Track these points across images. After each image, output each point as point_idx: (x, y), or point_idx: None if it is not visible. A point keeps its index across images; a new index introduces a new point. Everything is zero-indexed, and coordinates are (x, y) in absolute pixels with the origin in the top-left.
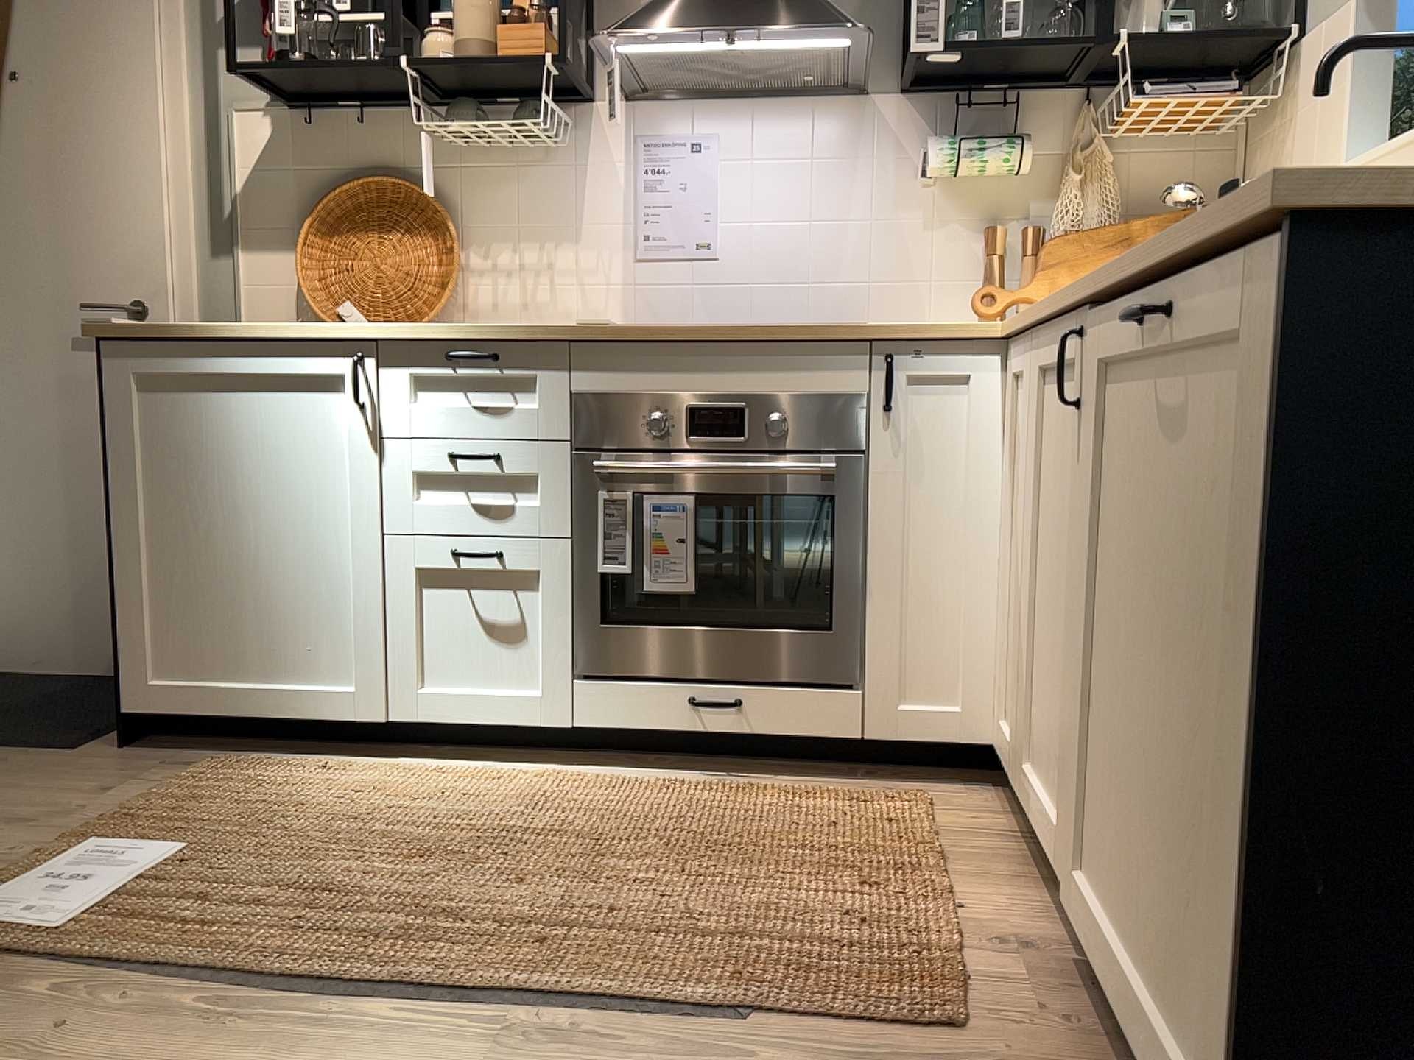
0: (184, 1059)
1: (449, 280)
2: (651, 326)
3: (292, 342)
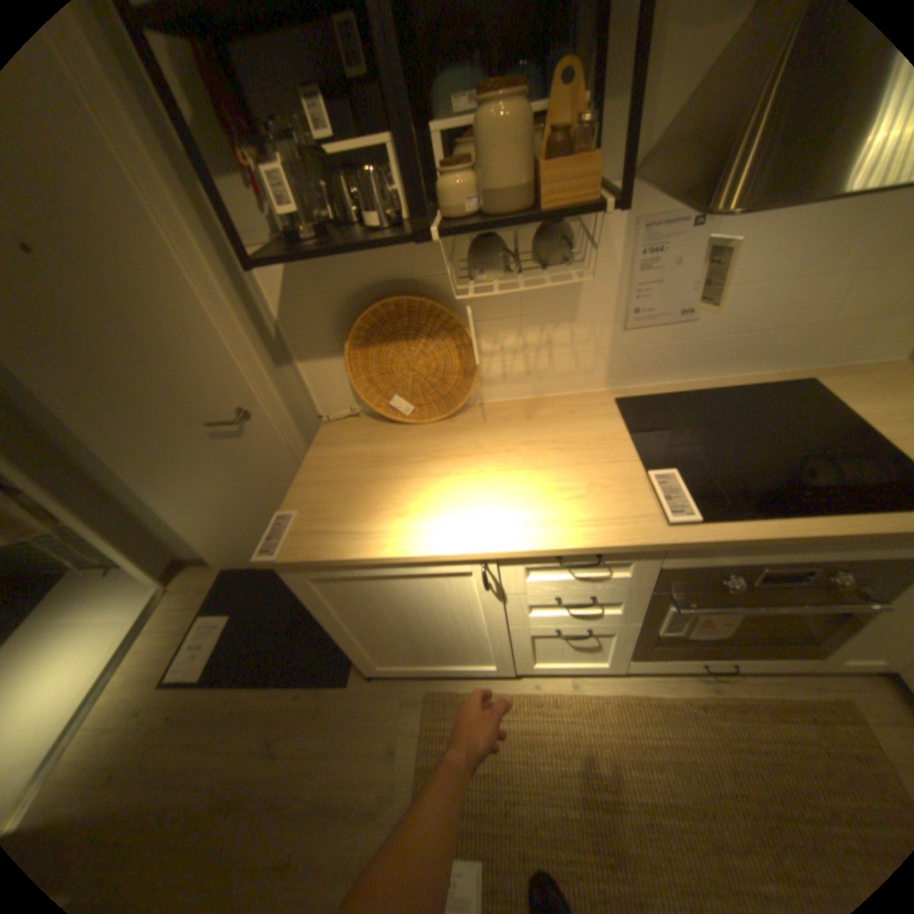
0: None
1: (474, 371)
2: (757, 538)
3: (427, 558)
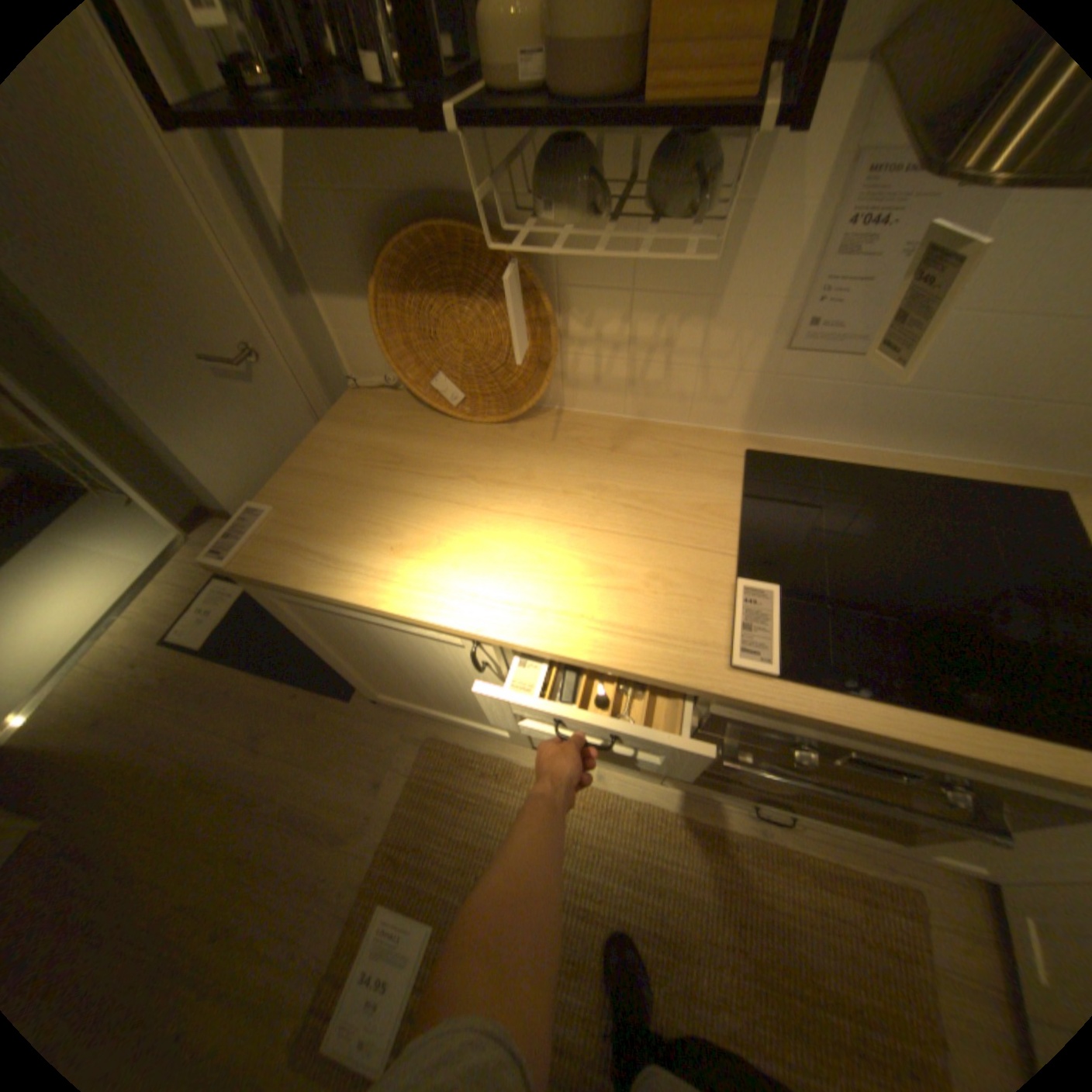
0: None
1: (549, 363)
2: (848, 725)
3: (403, 618)
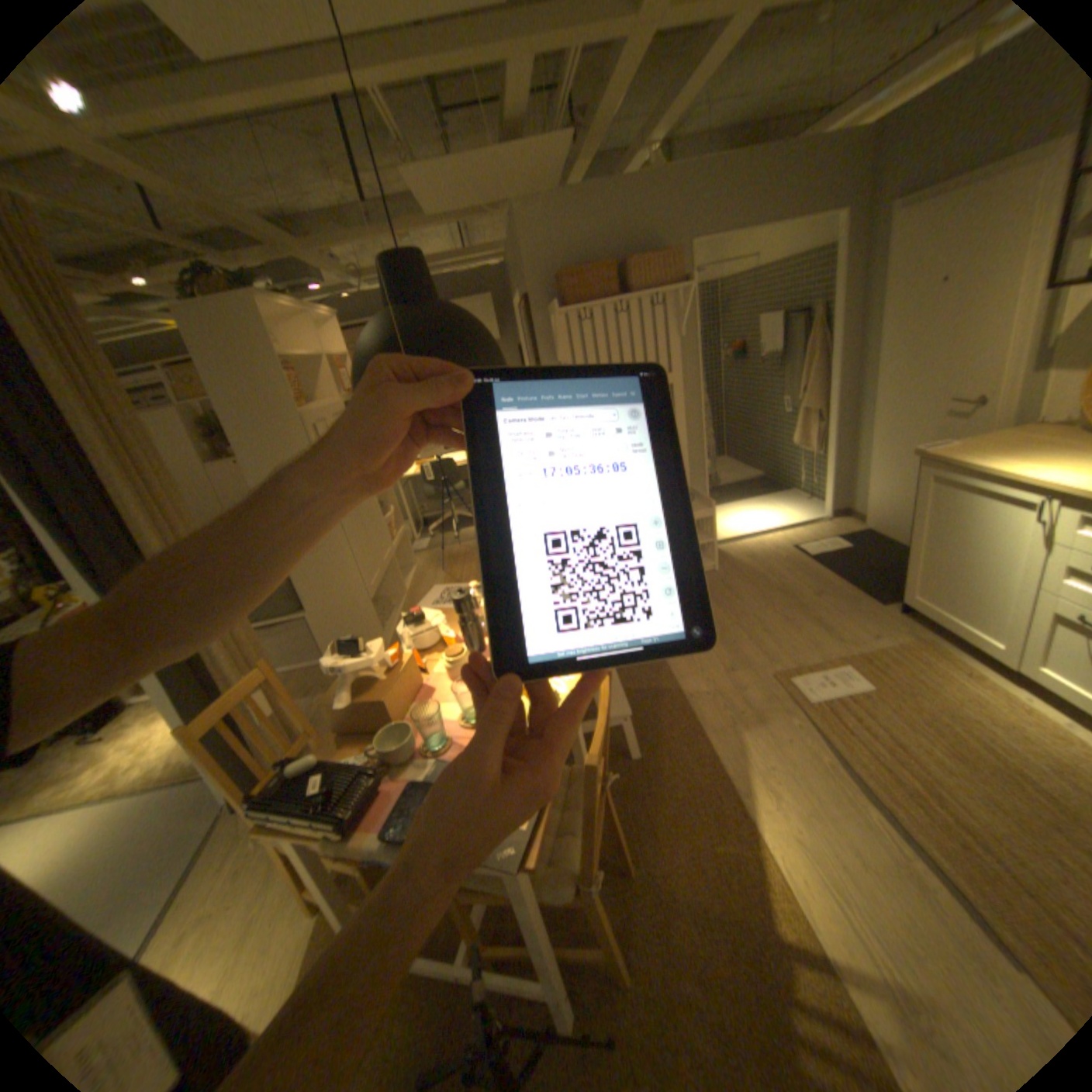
0: (812, 775)
1: None
2: None
3: (1011, 480)
